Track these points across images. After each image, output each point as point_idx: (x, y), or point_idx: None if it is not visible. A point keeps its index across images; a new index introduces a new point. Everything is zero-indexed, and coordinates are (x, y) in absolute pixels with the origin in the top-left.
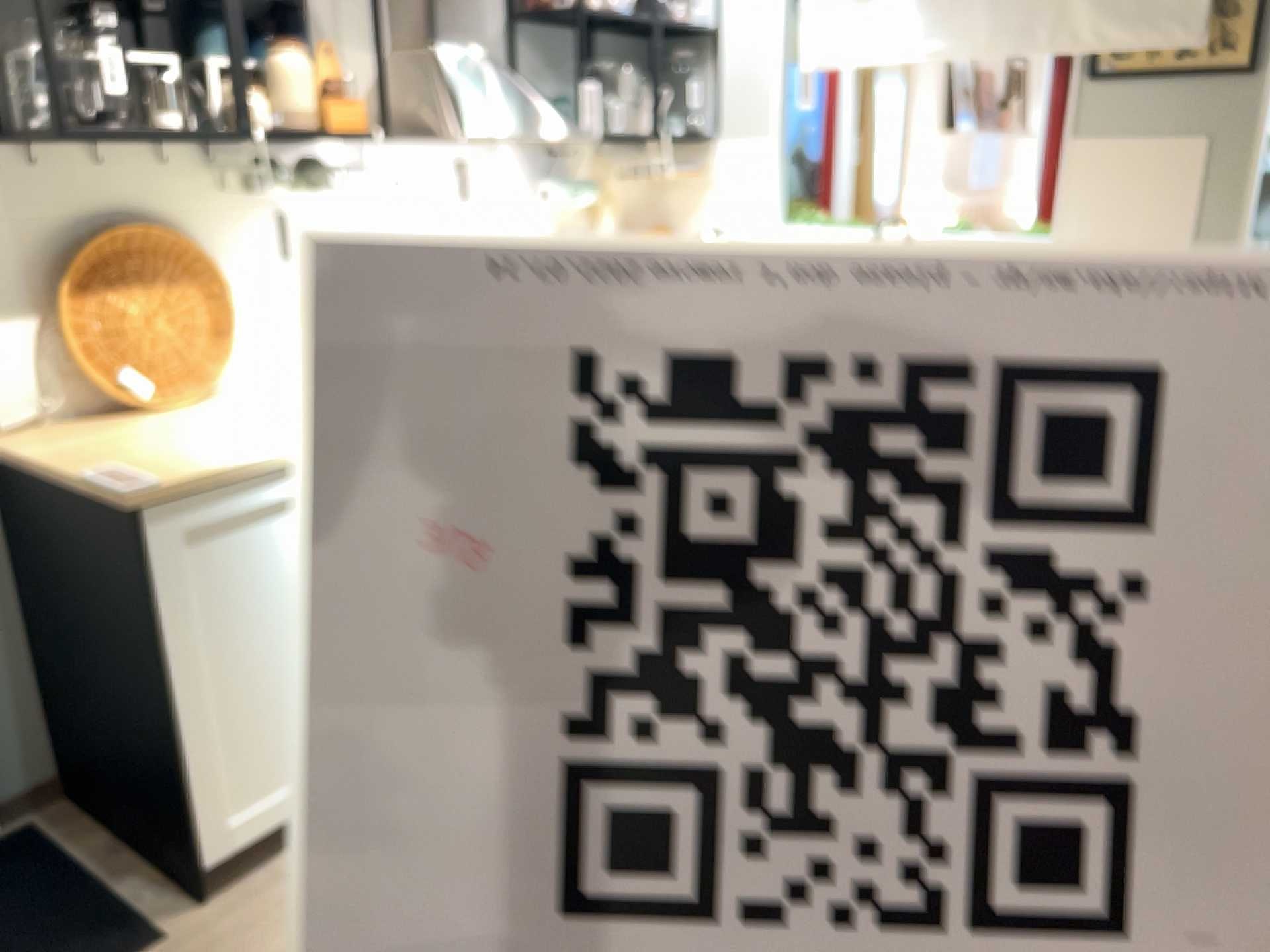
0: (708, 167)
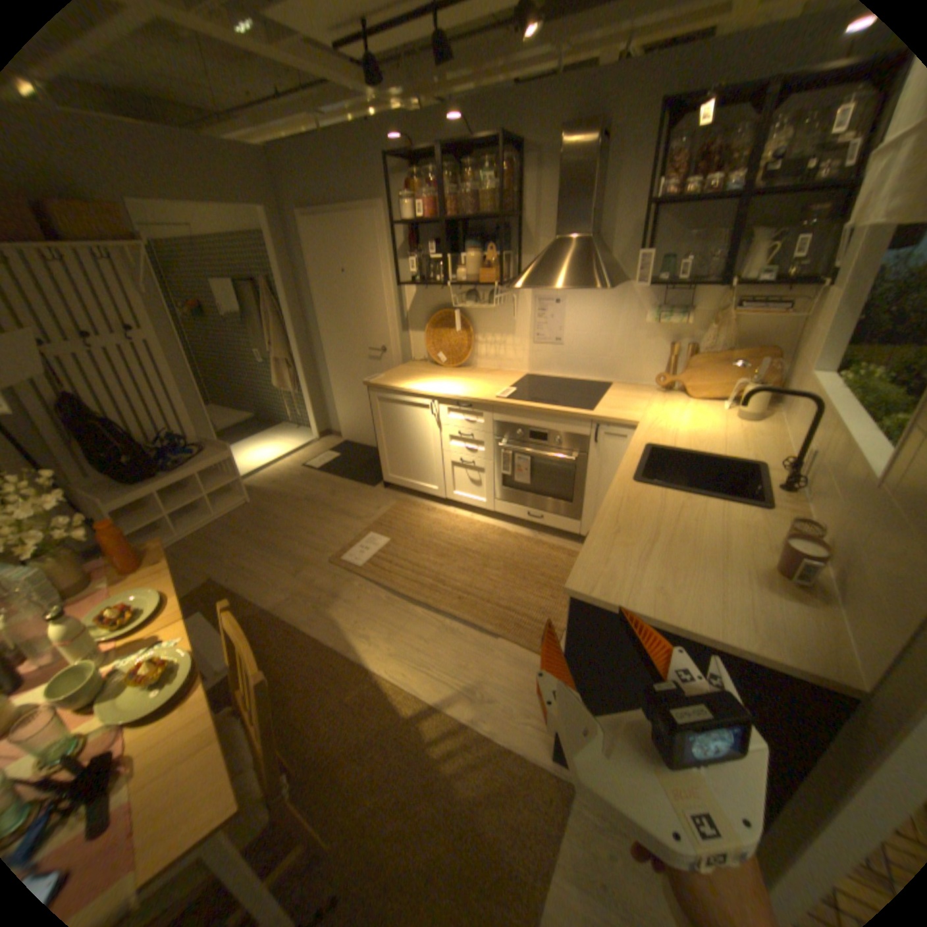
0: (819, 307)
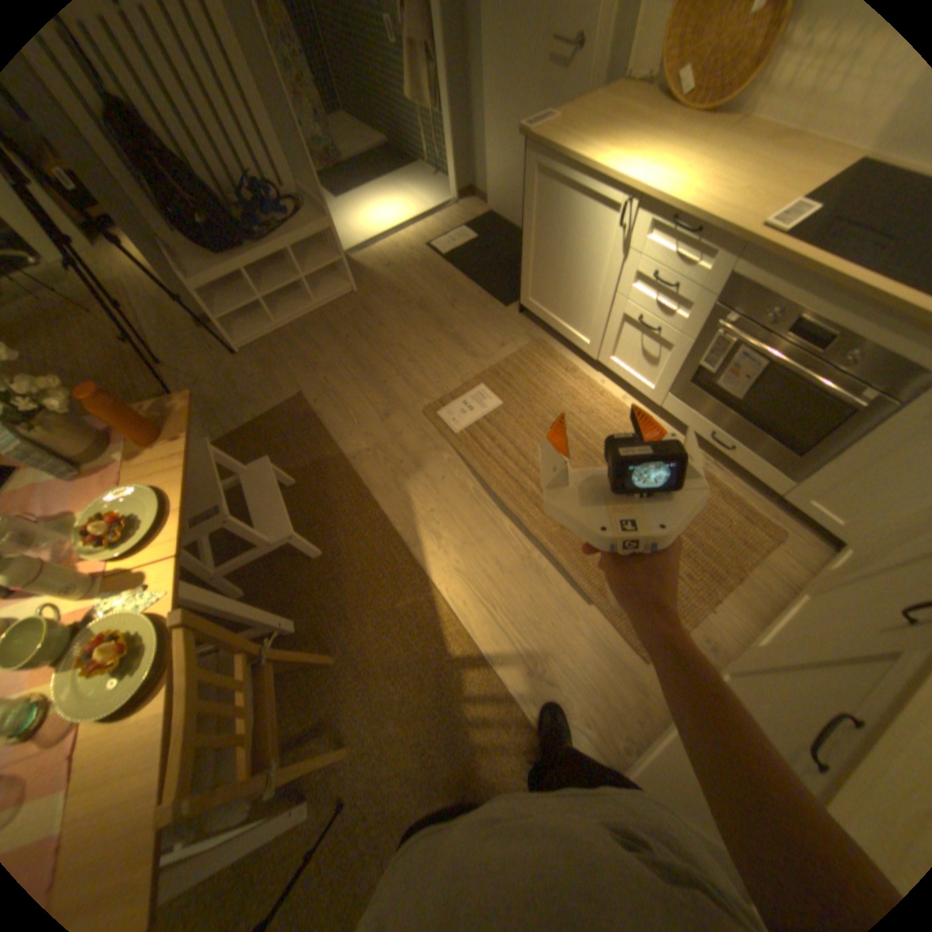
0: None
